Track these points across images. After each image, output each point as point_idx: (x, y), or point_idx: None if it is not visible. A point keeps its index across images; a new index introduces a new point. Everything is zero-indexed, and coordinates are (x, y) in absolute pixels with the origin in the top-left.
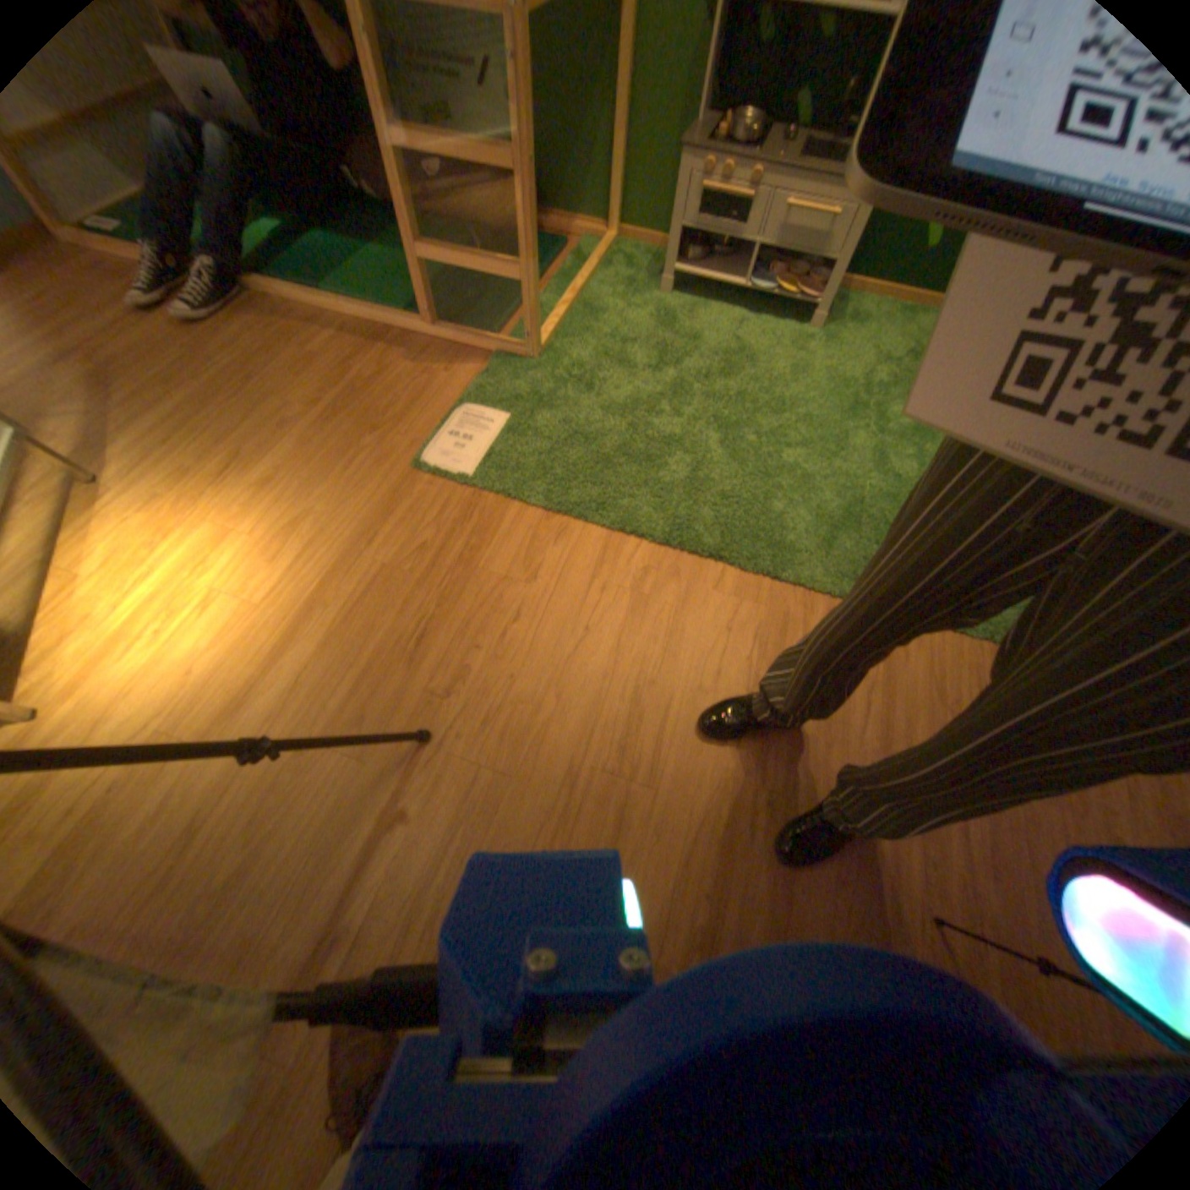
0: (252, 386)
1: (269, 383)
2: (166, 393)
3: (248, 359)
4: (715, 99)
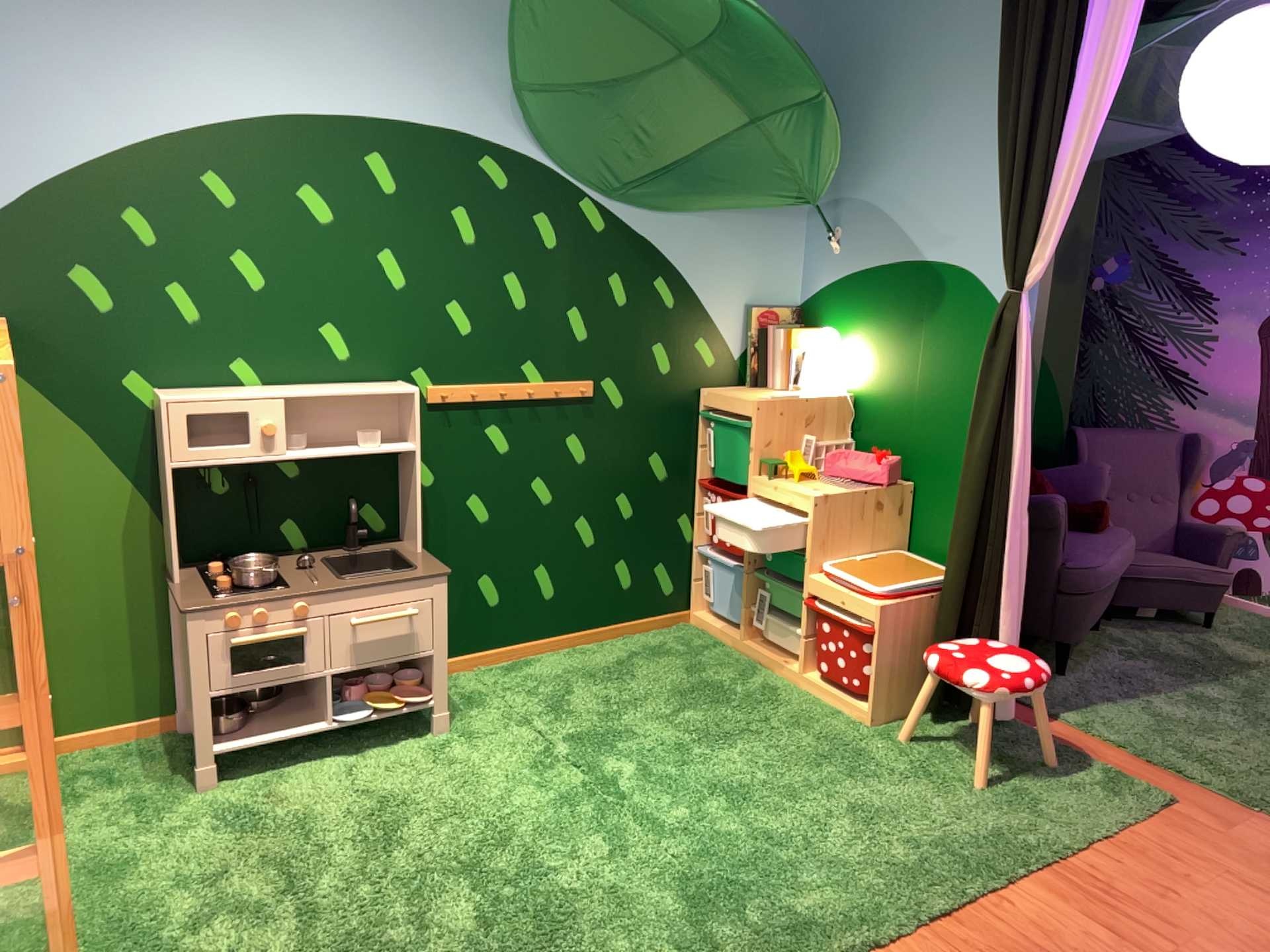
0: None
1: None
2: None
3: None
4: (187, 553)
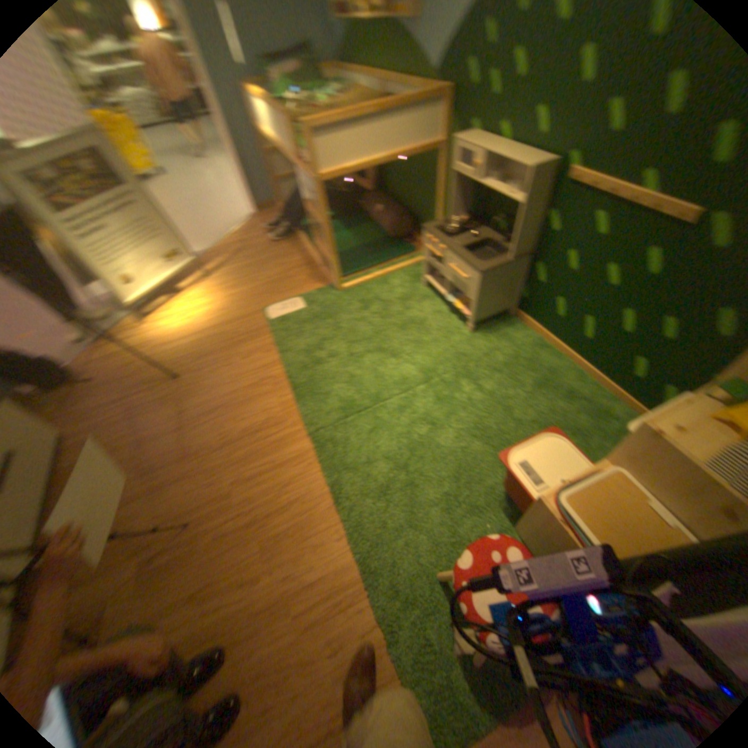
0: (260, 268)
1: (265, 269)
2: (243, 262)
3: (269, 260)
4: (470, 210)
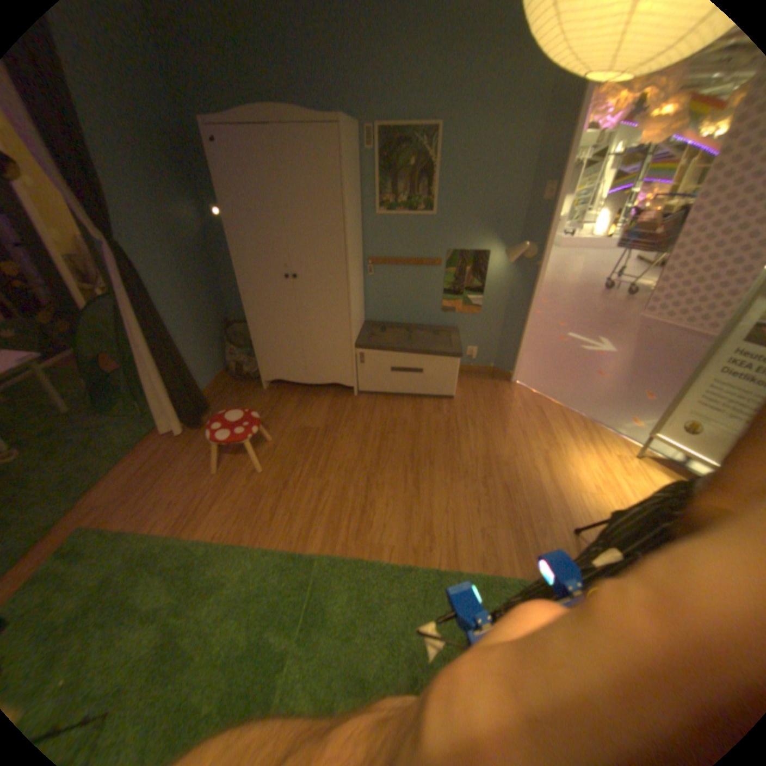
0: None
1: None
2: None
3: None
4: None
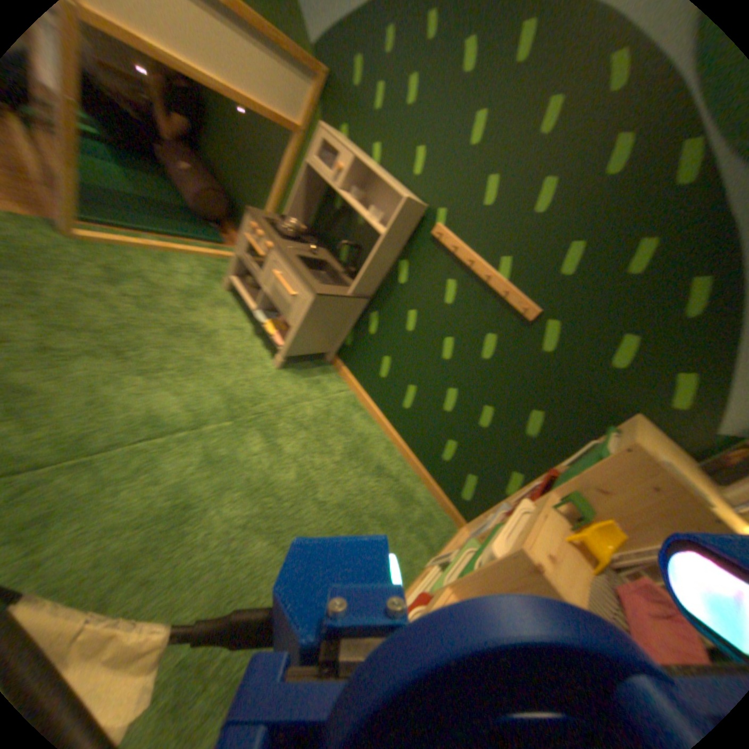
0: None
1: None
2: None
3: None
4: (314, 225)
